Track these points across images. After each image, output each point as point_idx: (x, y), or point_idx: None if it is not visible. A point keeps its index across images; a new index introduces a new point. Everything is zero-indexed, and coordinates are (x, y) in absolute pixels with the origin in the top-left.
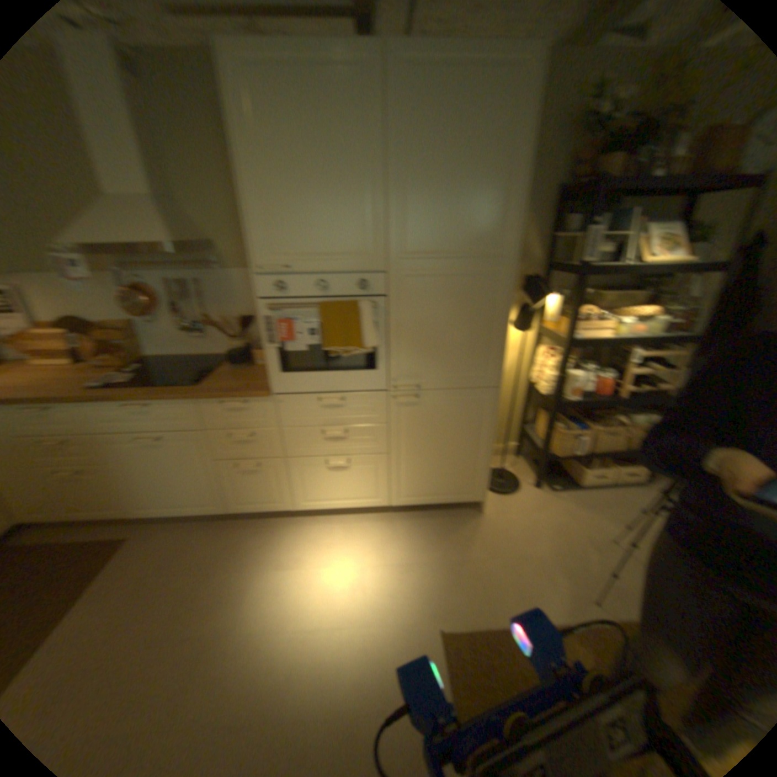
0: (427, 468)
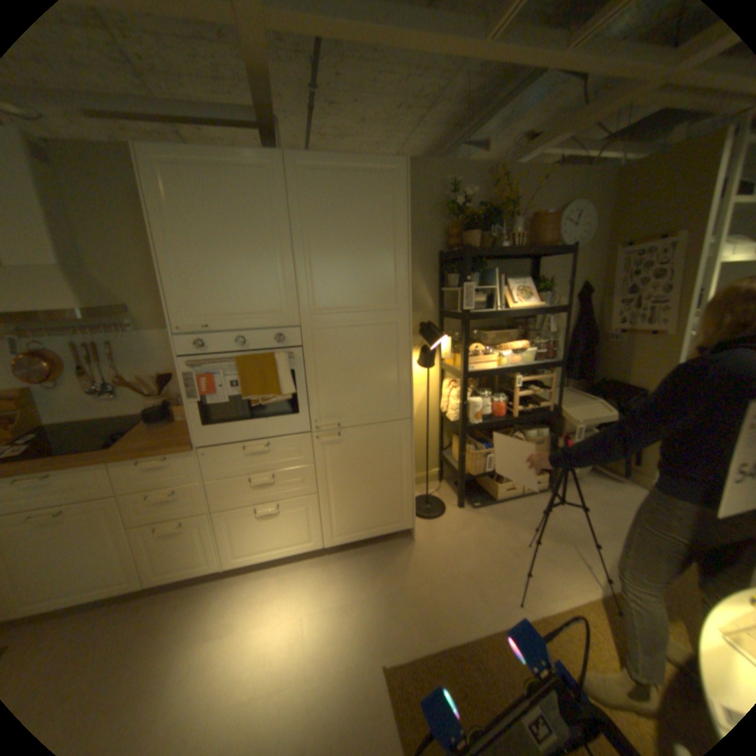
0: (358, 503)
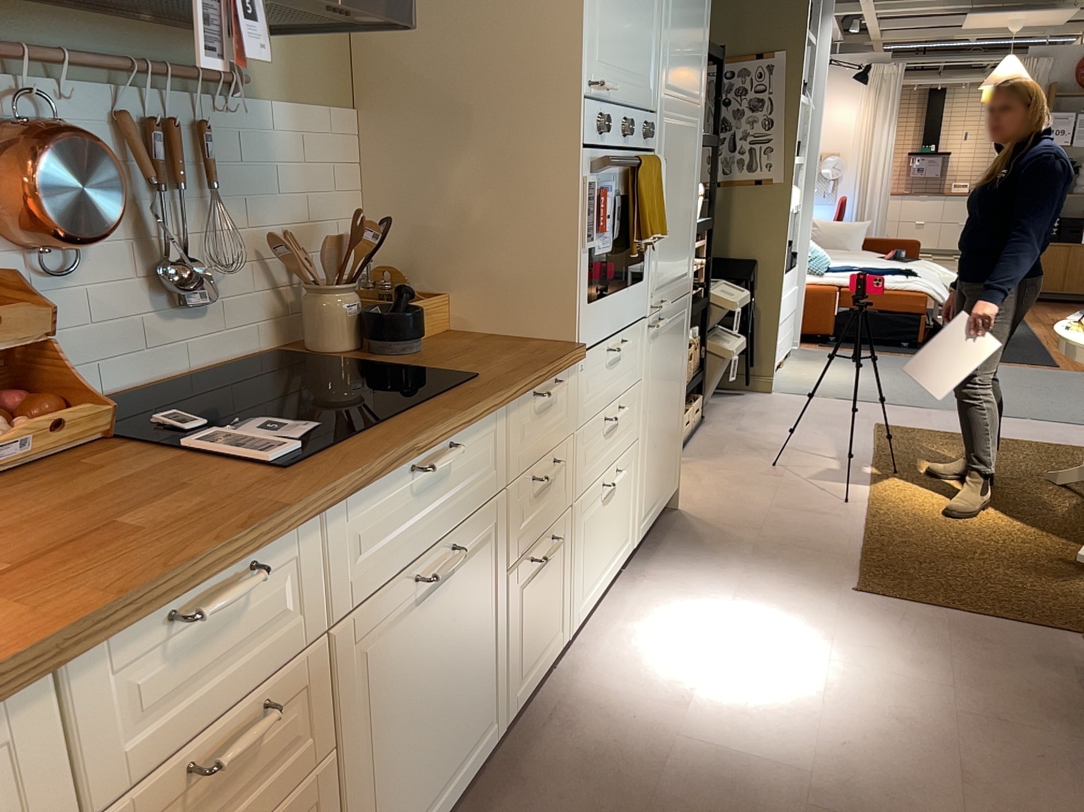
0: (658, 449)
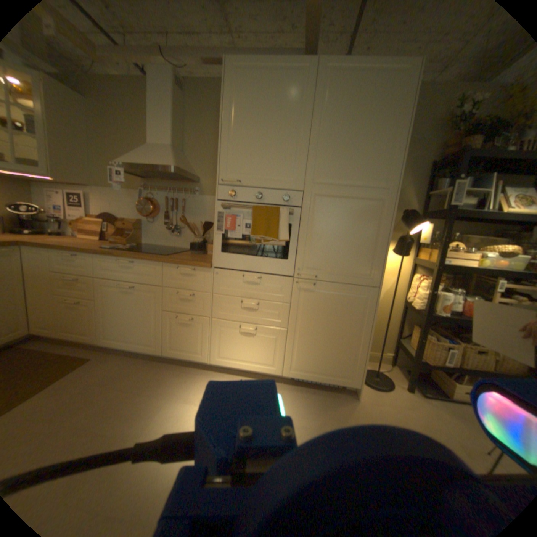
0: (317, 349)
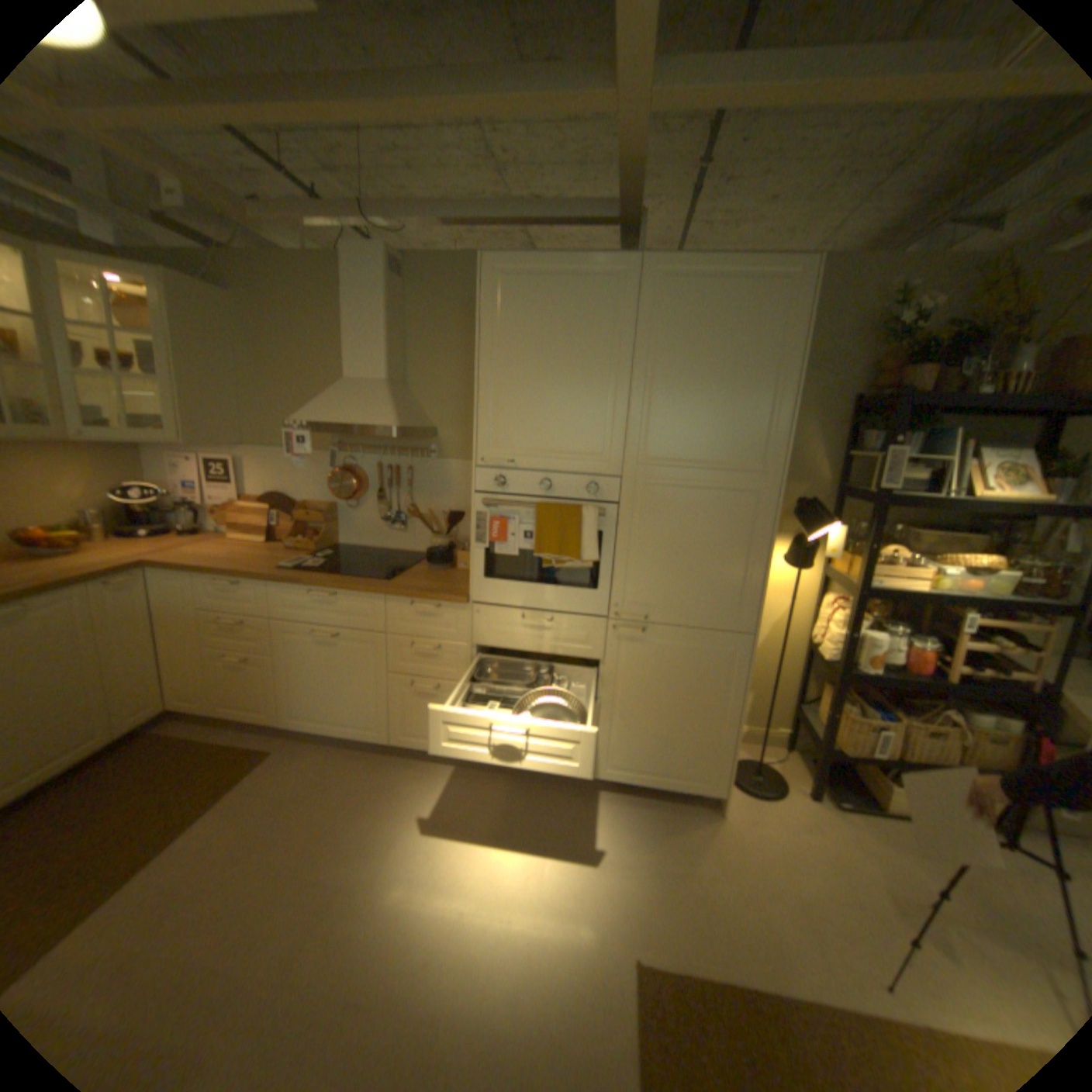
0: (652, 734)
